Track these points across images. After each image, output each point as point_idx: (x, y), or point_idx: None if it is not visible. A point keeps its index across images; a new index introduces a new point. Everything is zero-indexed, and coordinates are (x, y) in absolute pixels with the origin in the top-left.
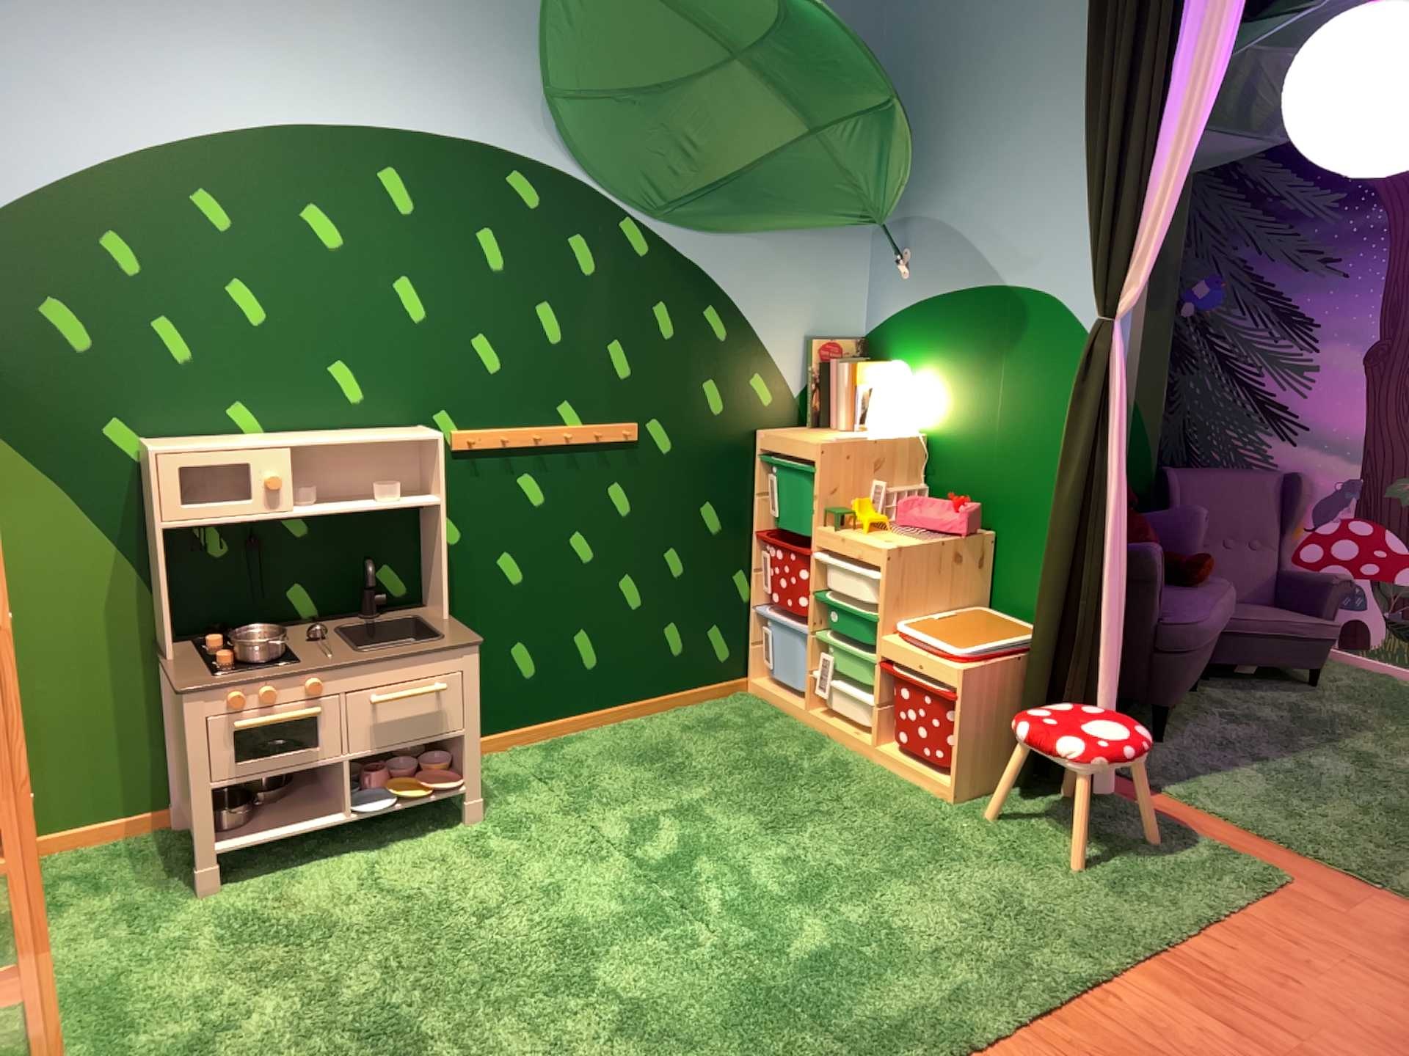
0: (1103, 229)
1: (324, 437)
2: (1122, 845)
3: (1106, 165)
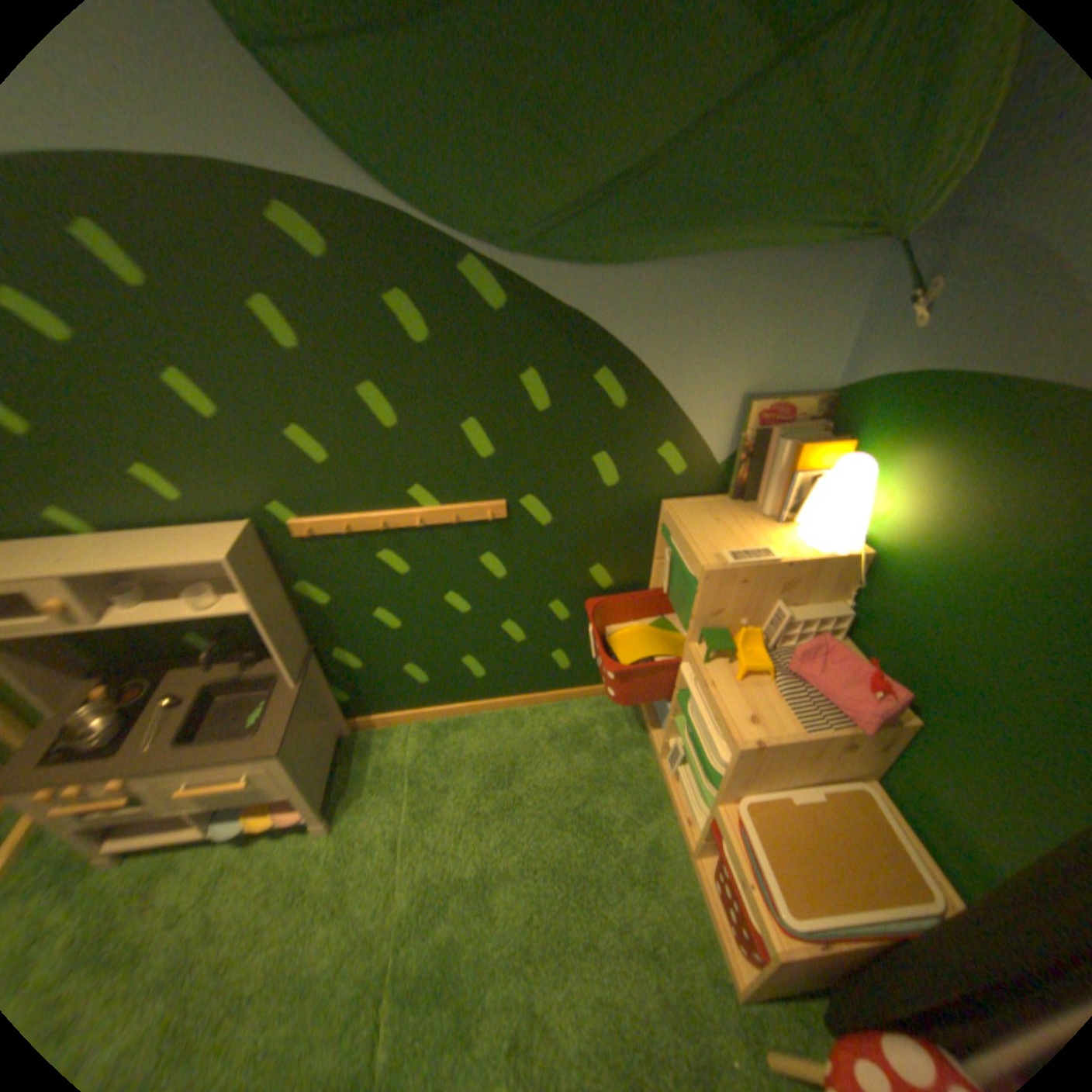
0: None
1: (113, 556)
2: None
3: None
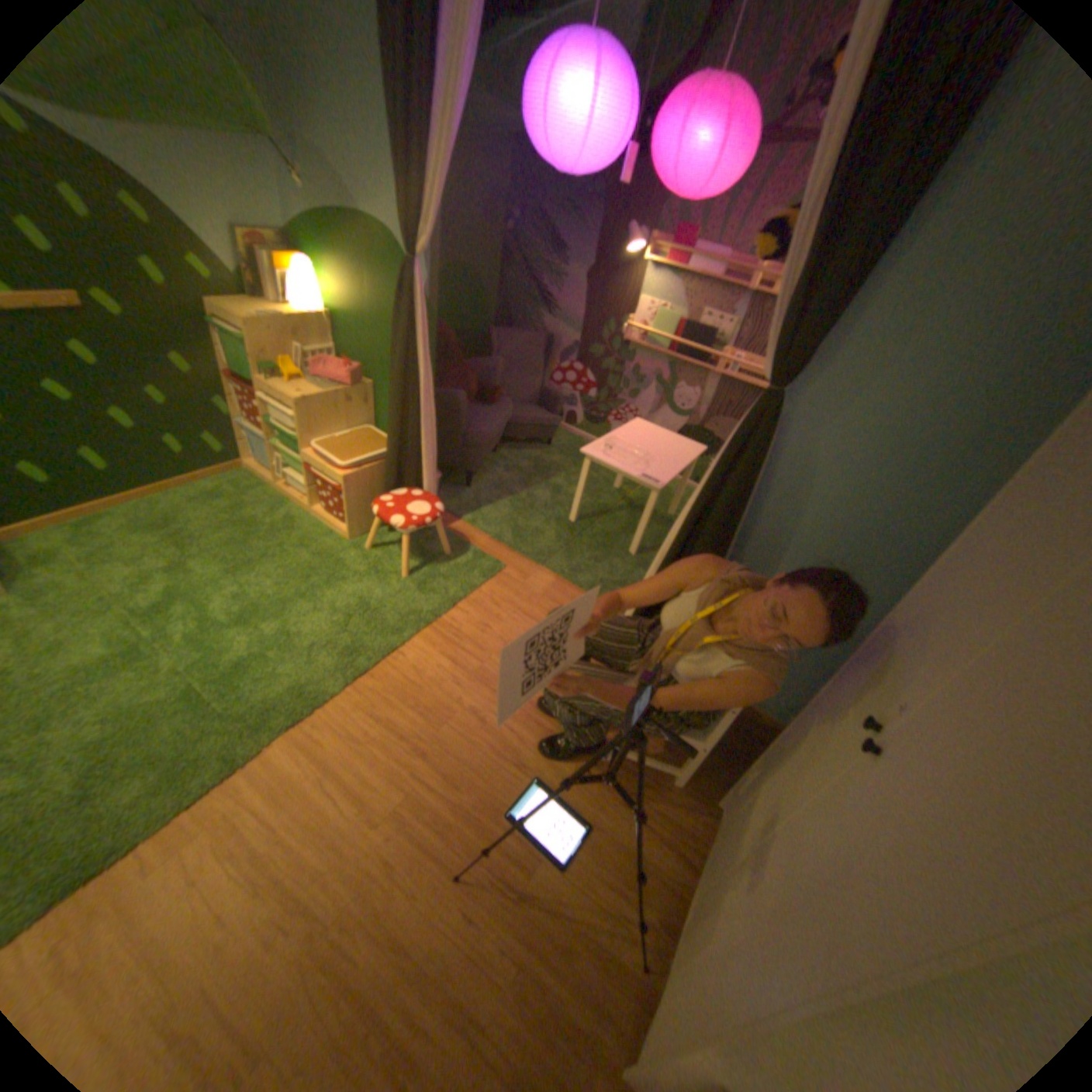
0: (402, 189)
1: None
2: (431, 559)
3: (398, 135)
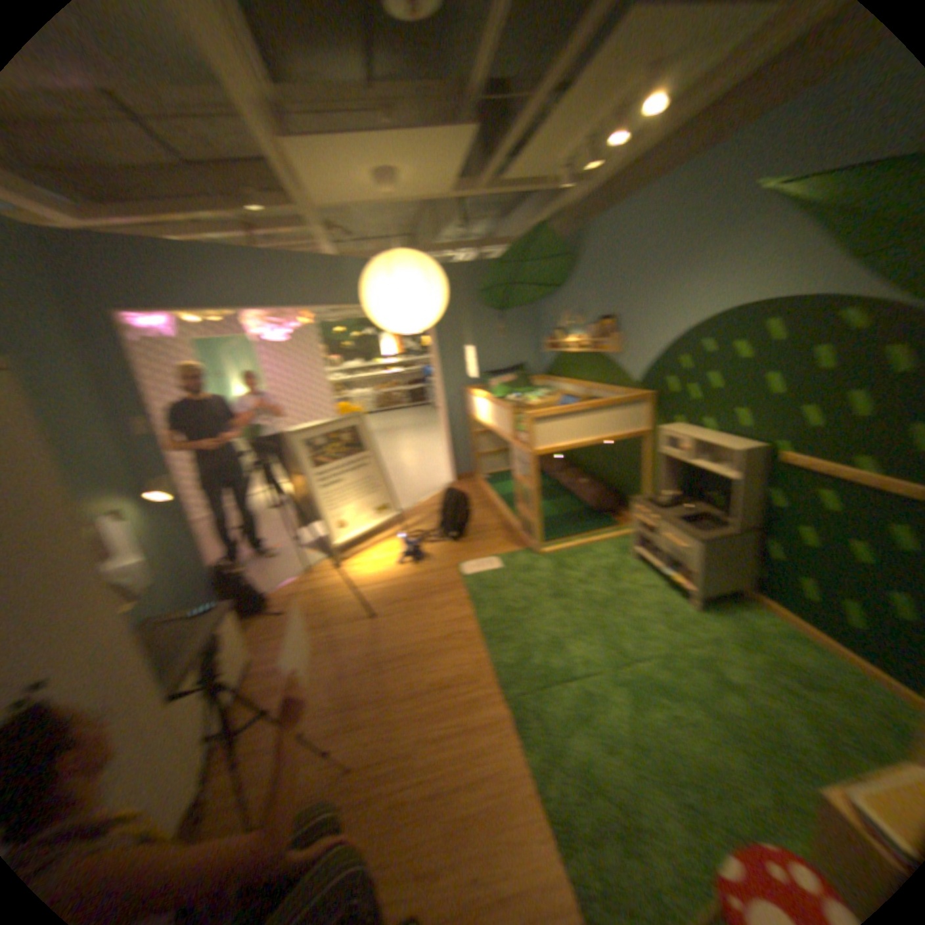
0: None
1: (710, 438)
2: None
3: None
